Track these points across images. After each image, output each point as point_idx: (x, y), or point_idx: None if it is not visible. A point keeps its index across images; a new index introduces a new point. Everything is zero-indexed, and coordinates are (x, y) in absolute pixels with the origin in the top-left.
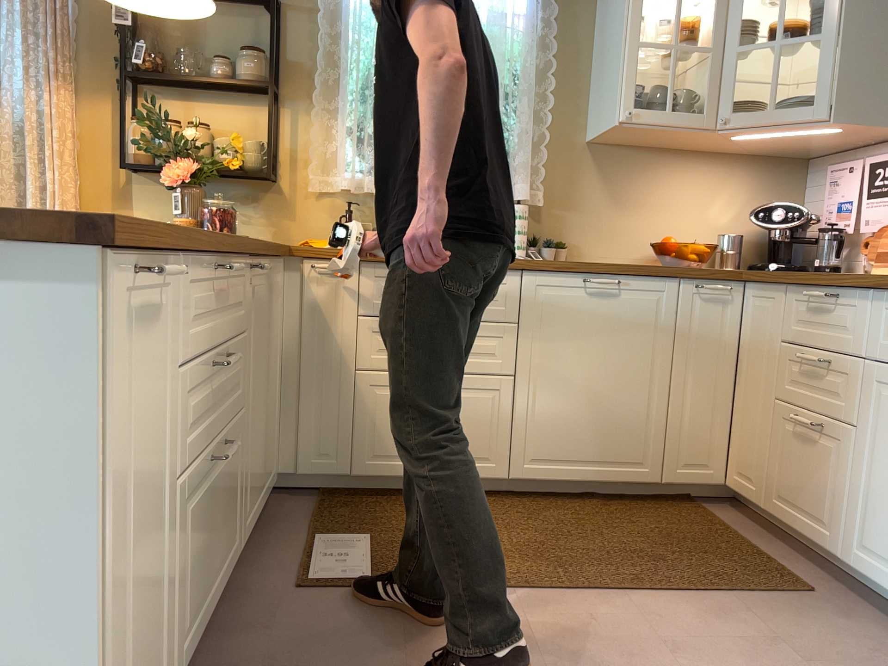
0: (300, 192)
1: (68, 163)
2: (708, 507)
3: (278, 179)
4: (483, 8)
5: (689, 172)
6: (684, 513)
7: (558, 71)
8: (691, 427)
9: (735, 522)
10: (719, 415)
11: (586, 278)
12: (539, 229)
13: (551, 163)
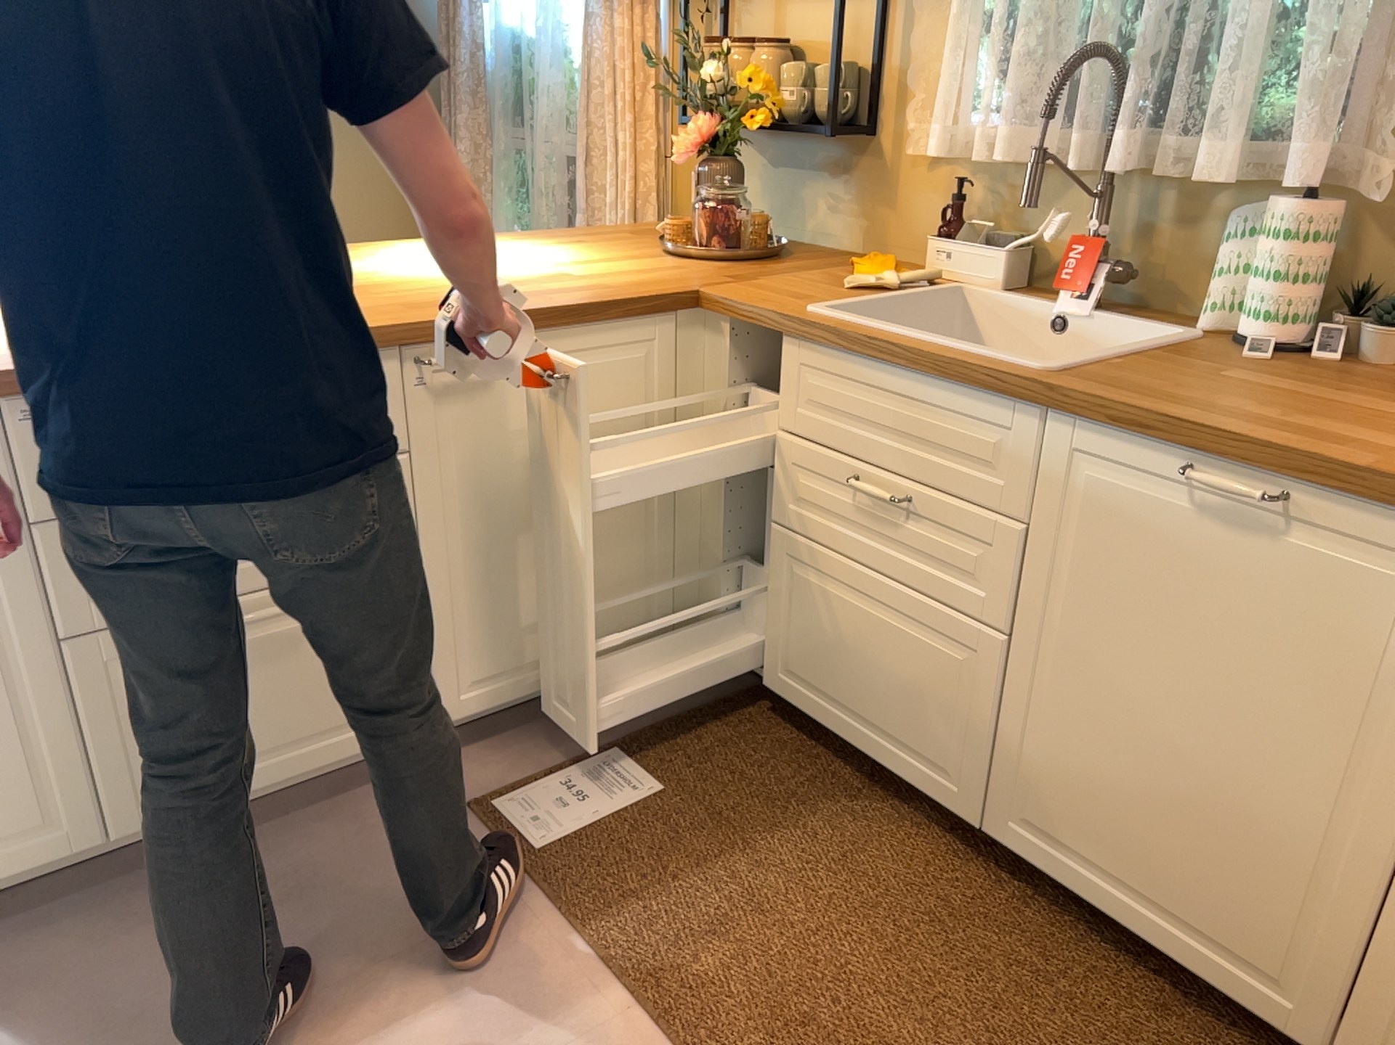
0: (902, 157)
1: (642, 116)
2: None
3: (872, 132)
4: None
5: None
6: None
7: None
8: None
9: None
10: None
11: (1191, 465)
12: (1389, 268)
13: None
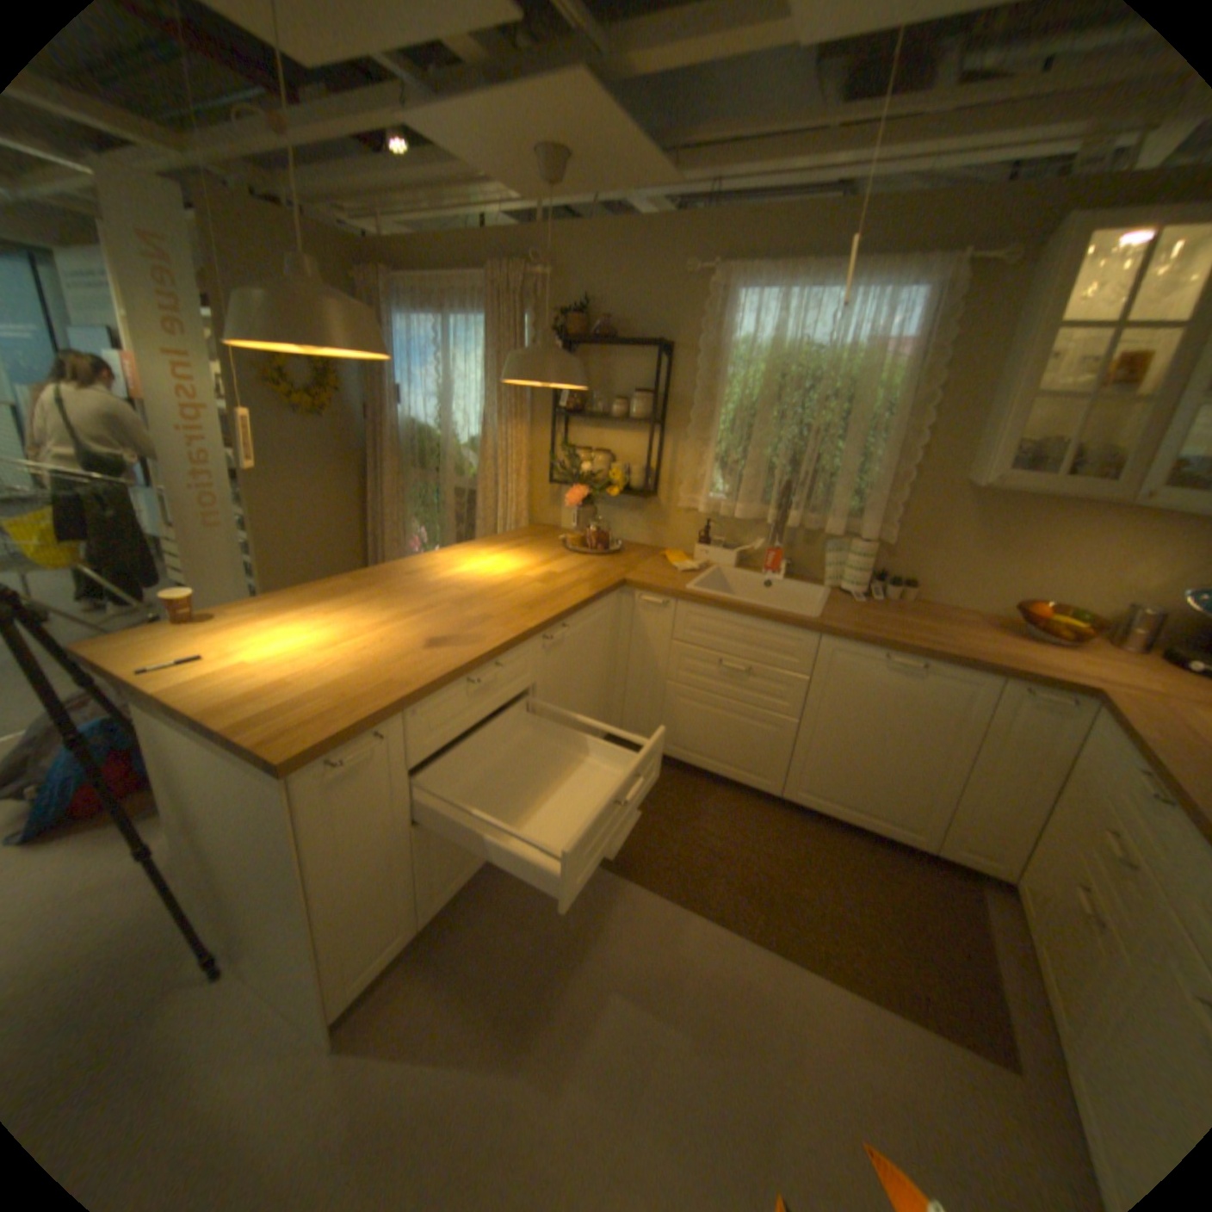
0: (672, 506)
1: (519, 475)
2: (989, 896)
3: (656, 493)
4: (866, 333)
5: (1110, 524)
6: (950, 895)
7: (947, 400)
8: (986, 821)
9: (1006, 931)
10: (1025, 821)
11: (888, 655)
12: (890, 563)
13: (918, 498)
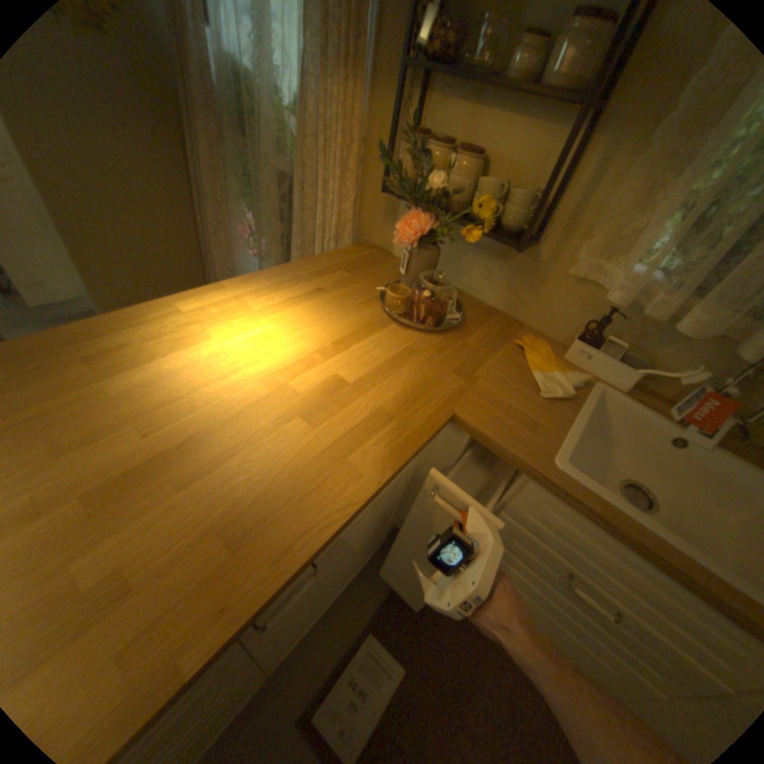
0: (559, 265)
1: (346, 168)
2: None
3: (539, 240)
4: None
5: None
6: None
7: None
8: None
9: None
10: None
11: None
12: None
13: None
